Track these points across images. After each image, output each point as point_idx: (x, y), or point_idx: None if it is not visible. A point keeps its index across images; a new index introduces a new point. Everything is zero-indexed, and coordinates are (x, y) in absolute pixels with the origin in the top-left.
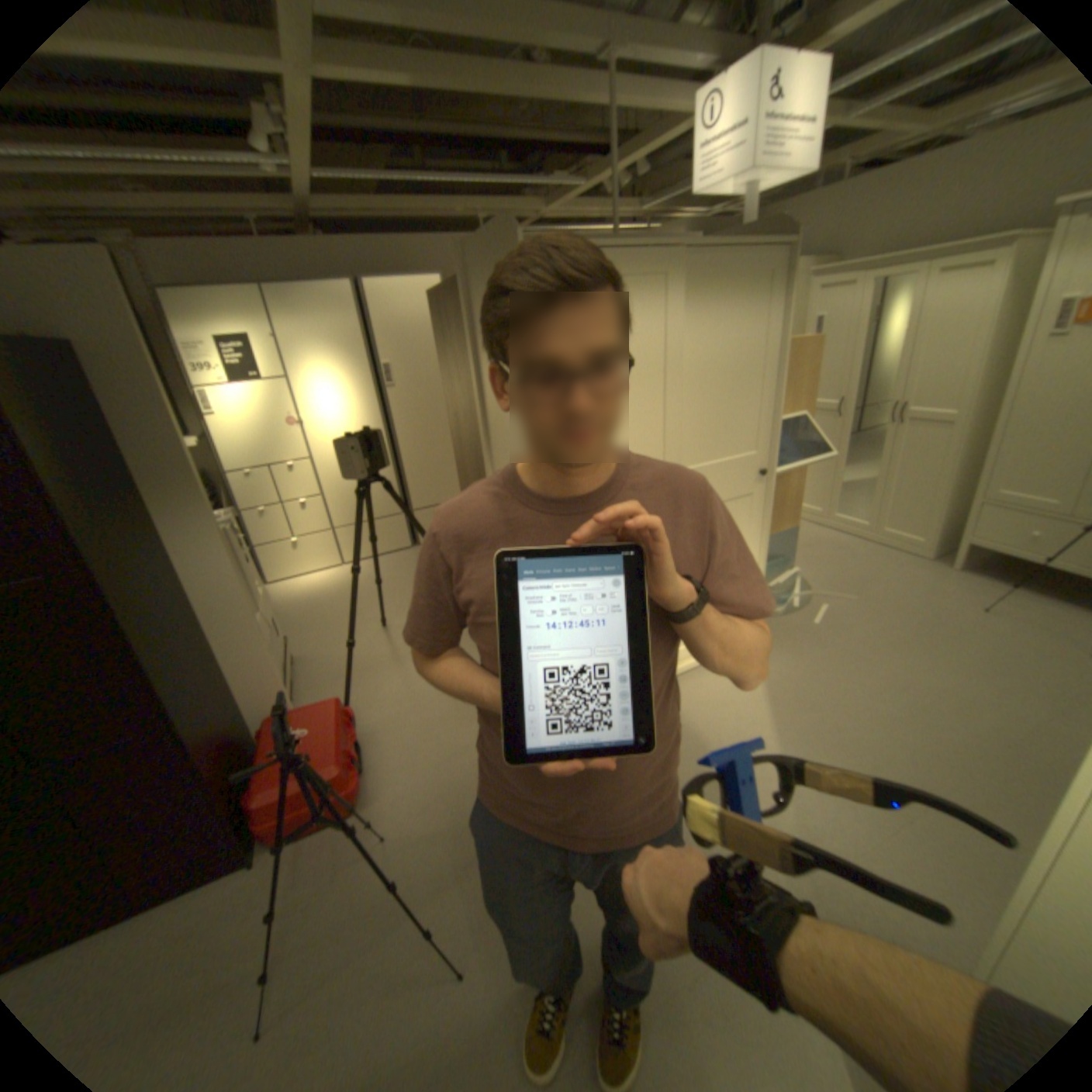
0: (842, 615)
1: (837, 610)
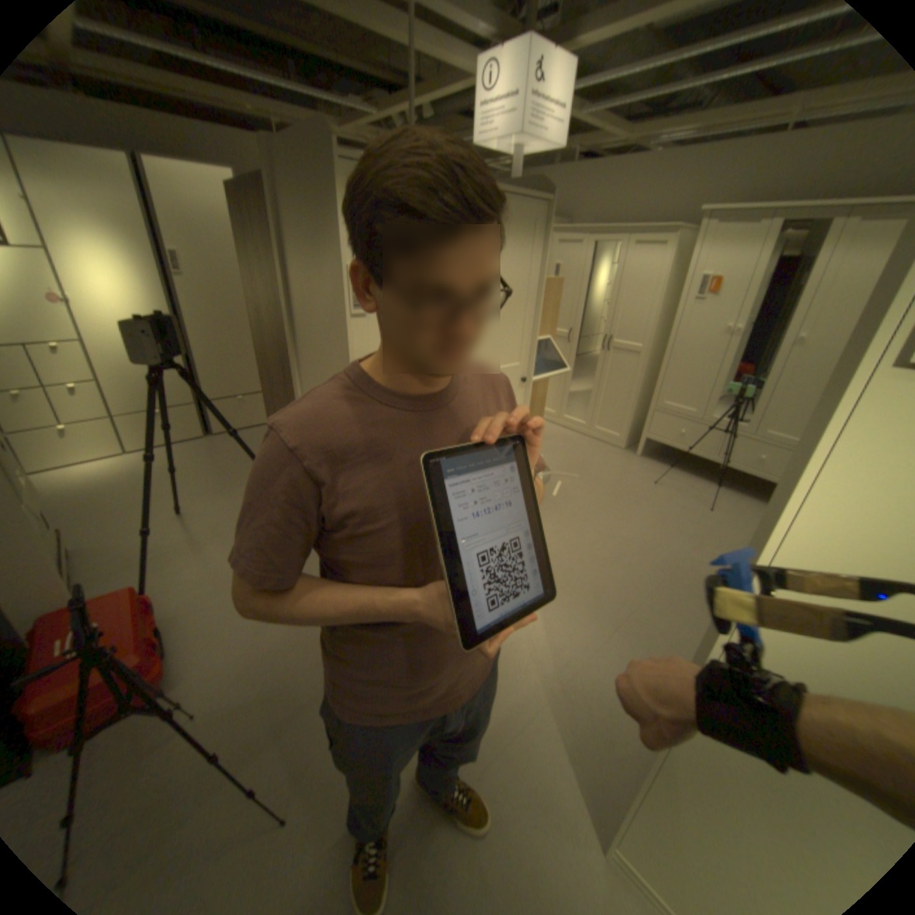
0: (570, 489)
1: (567, 485)
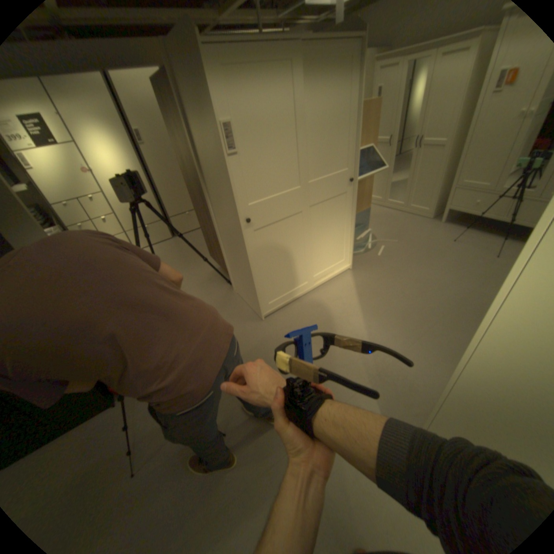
0: (390, 249)
1: (388, 247)
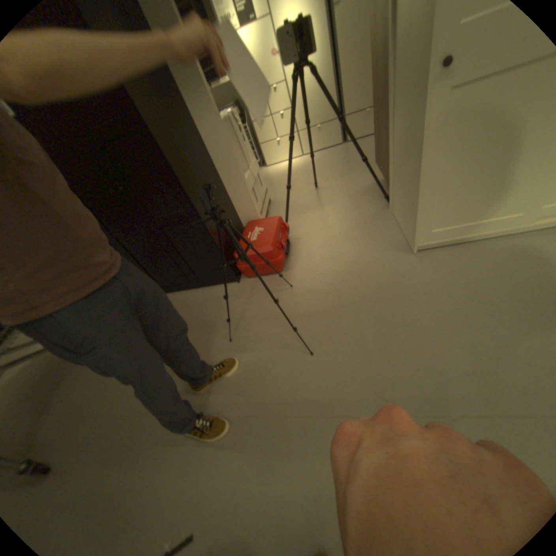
0: None
1: None
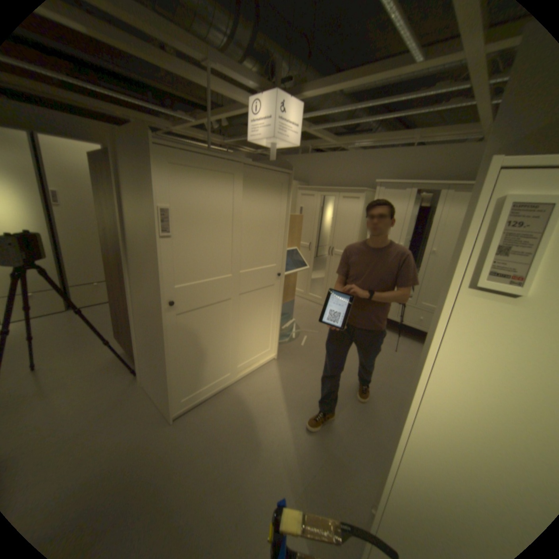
0: (312, 340)
1: (310, 338)
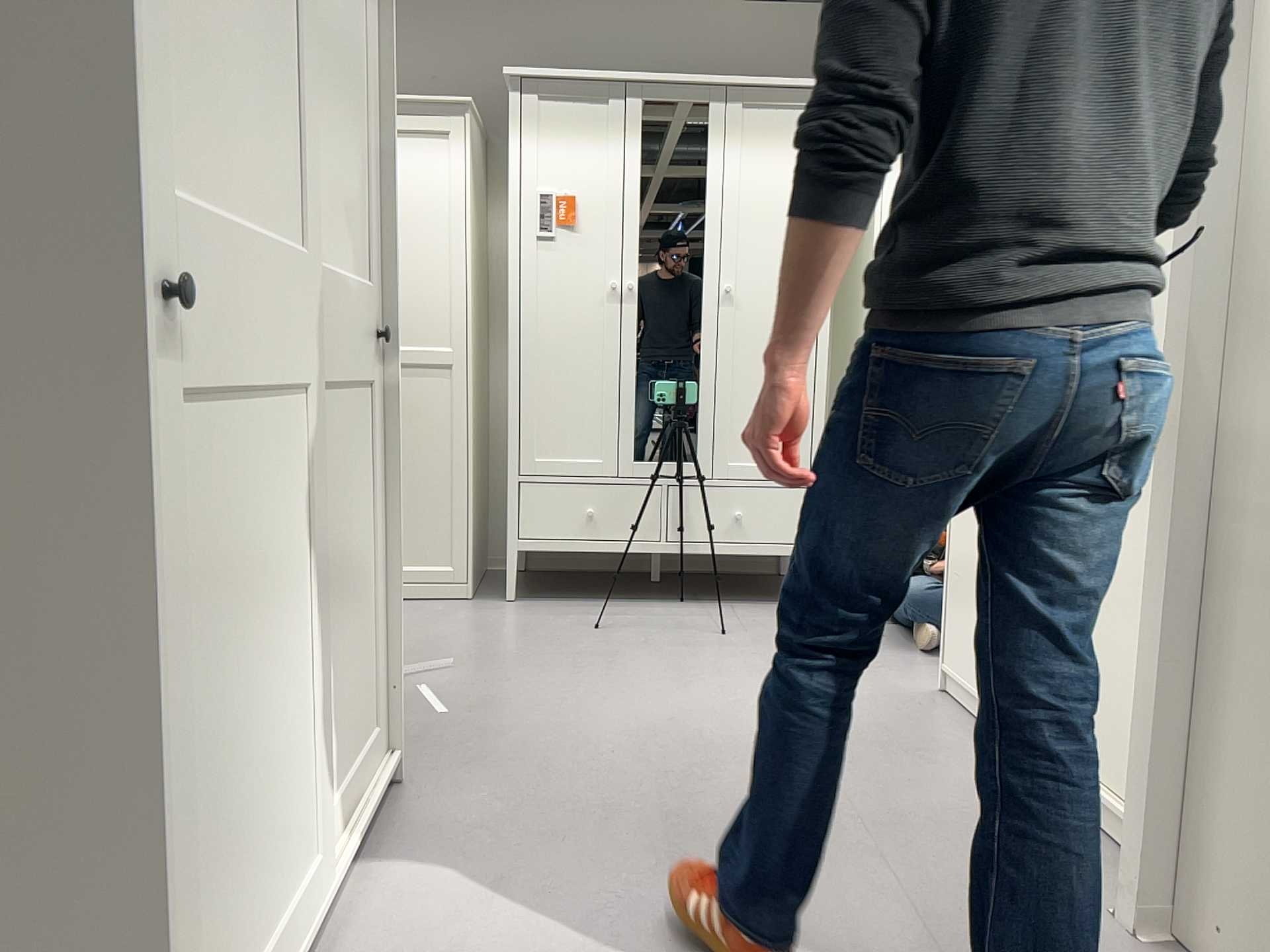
0: (456, 689)
1: (441, 686)
